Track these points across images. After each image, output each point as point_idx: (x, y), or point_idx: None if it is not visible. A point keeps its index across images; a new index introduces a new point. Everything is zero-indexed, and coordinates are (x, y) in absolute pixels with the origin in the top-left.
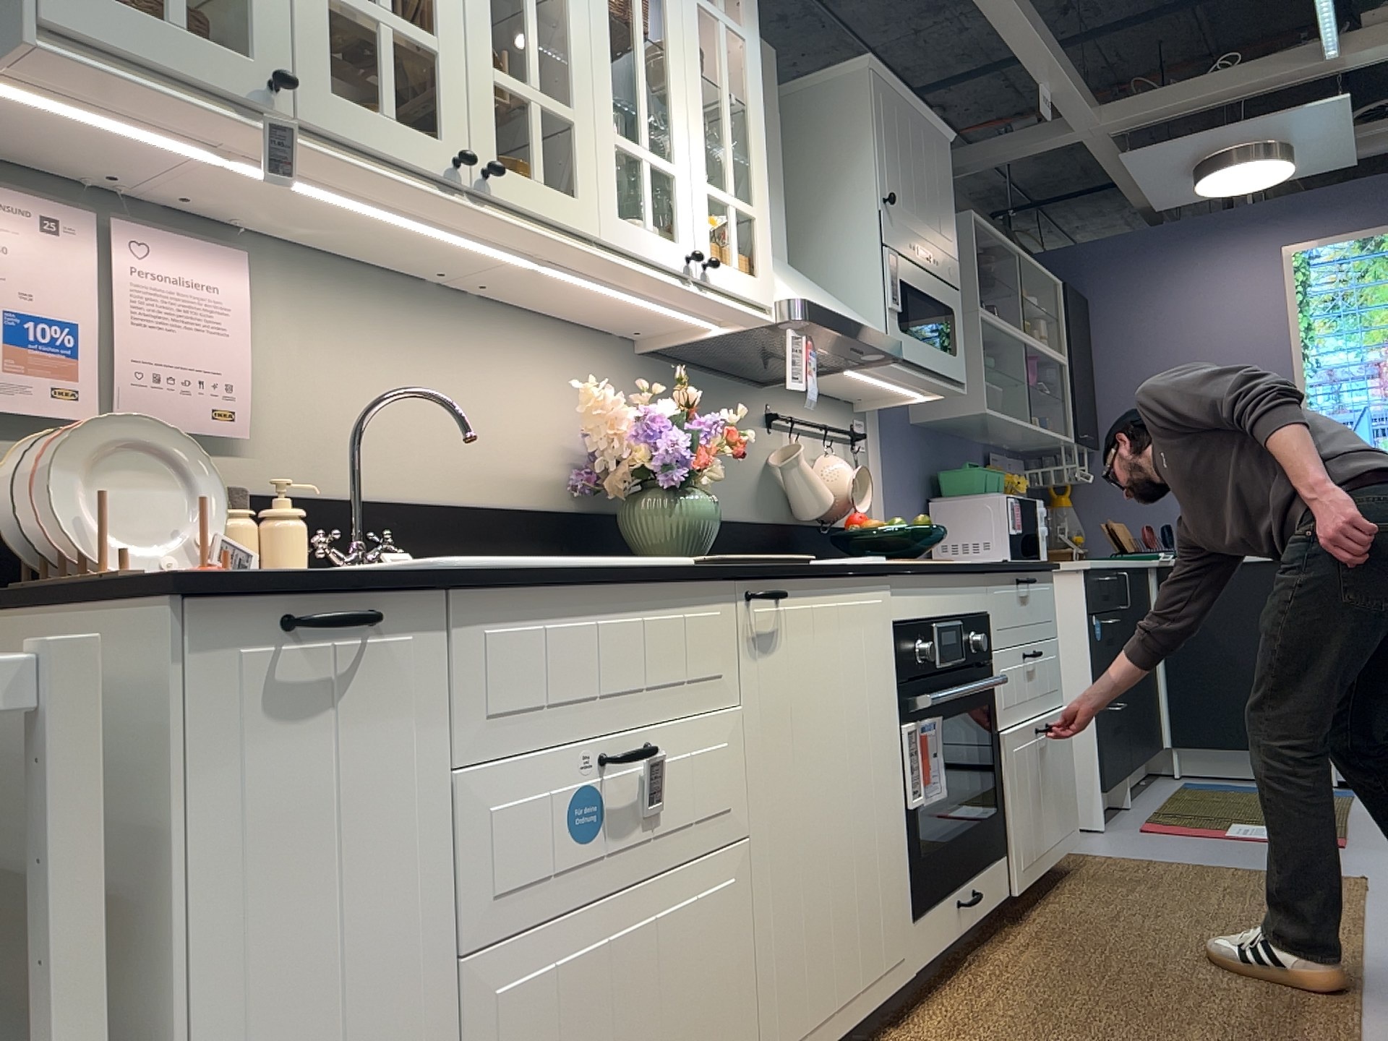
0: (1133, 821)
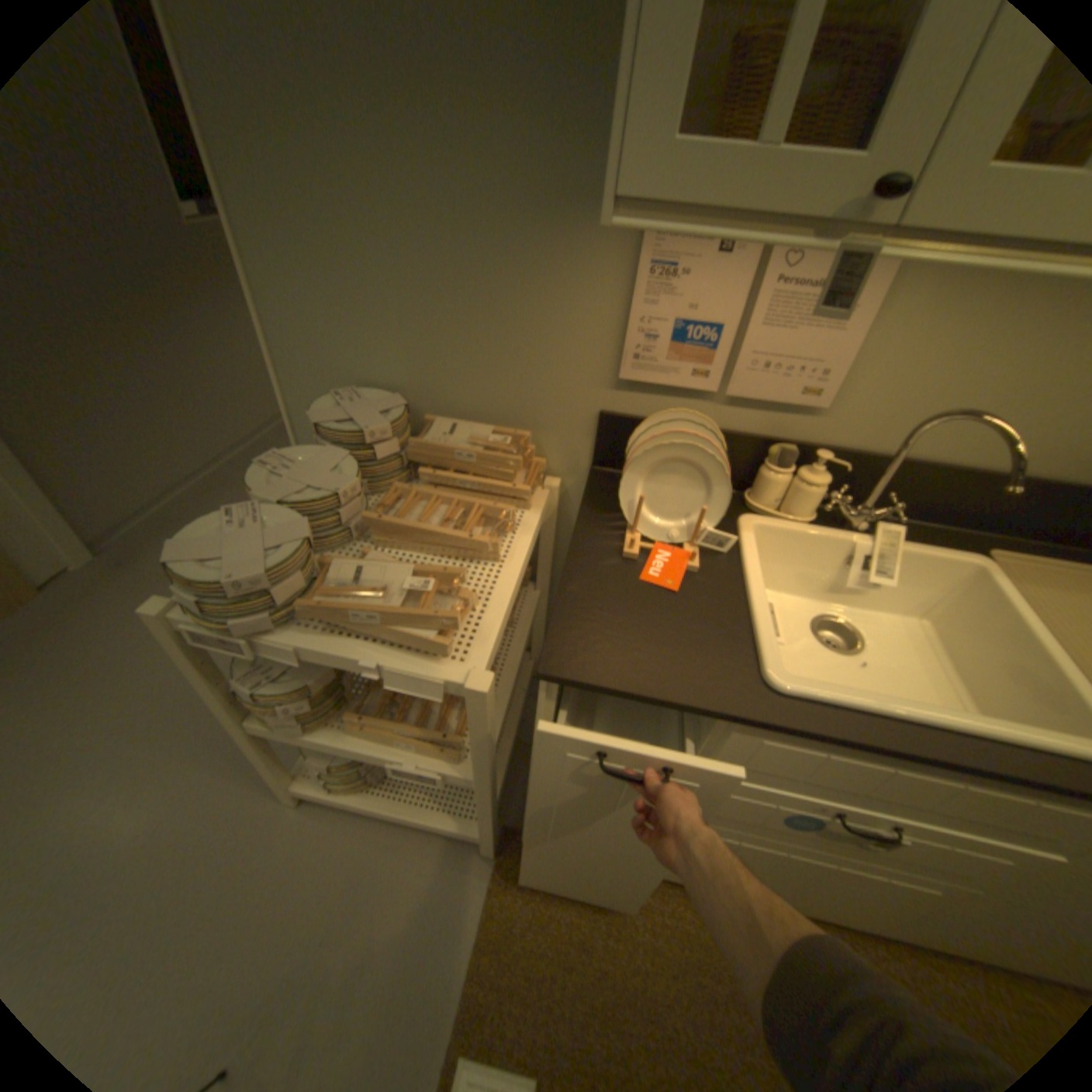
0: None
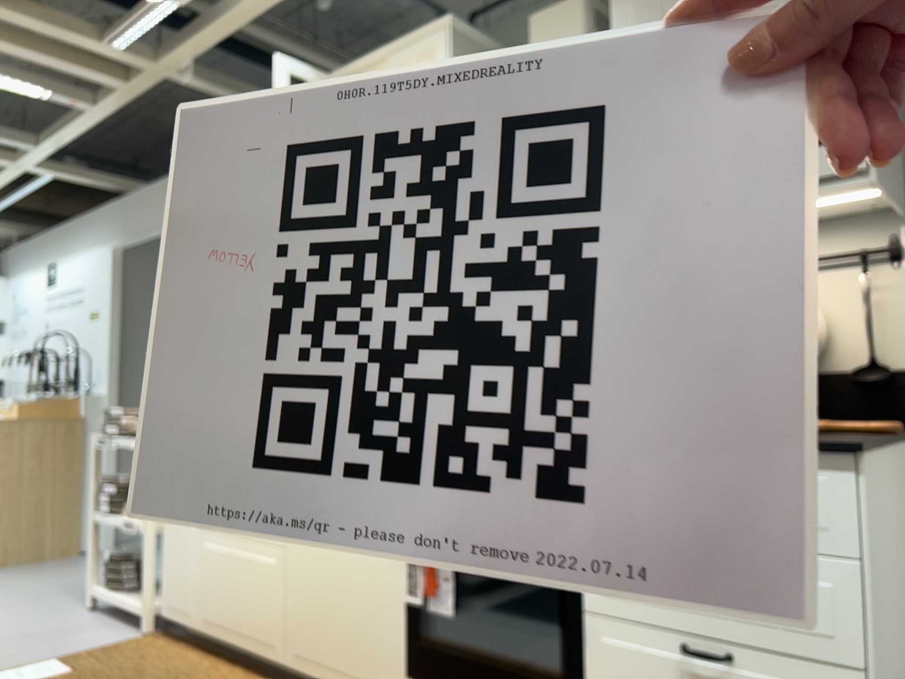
0: None
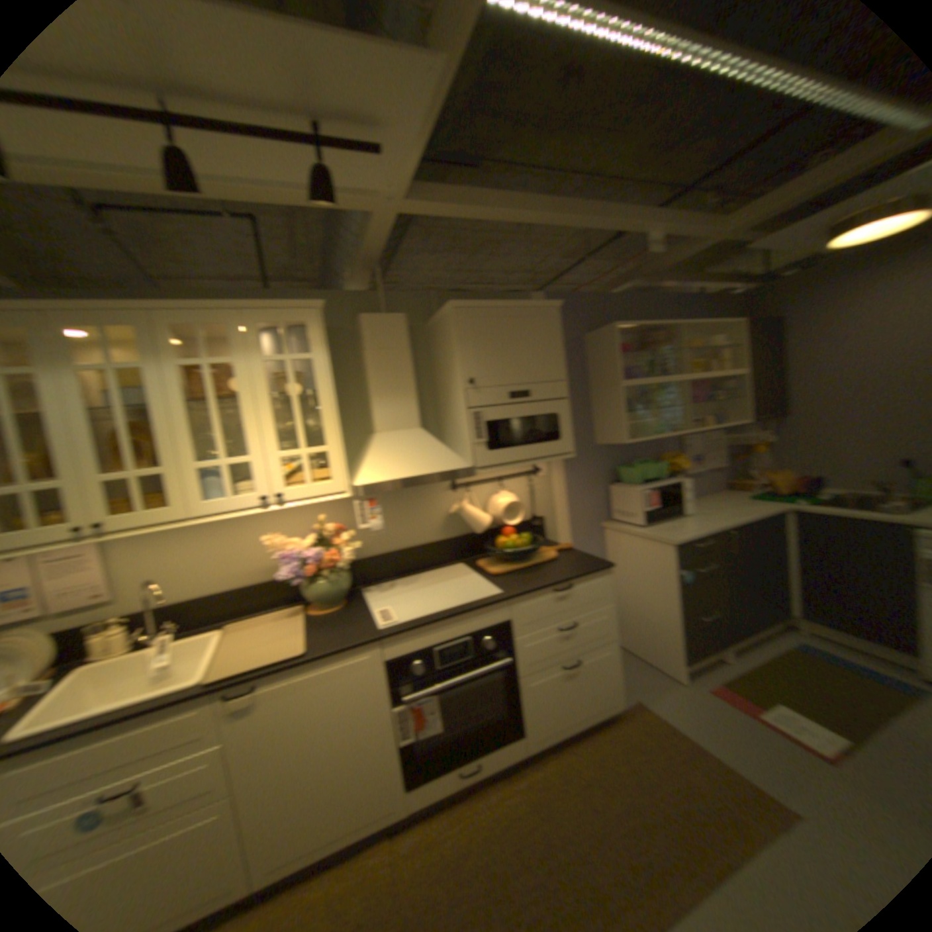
0: (718, 684)
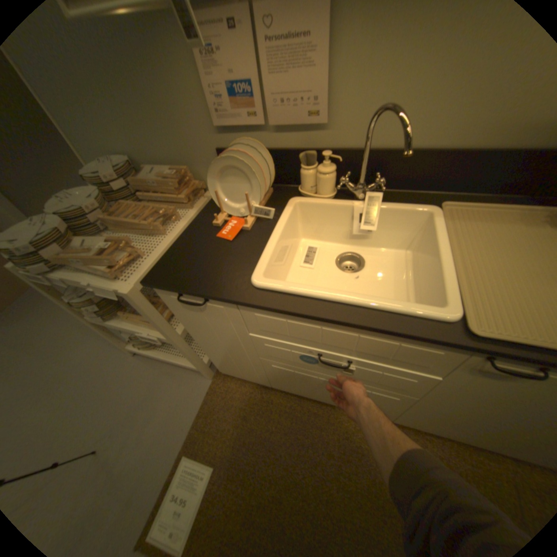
0: None
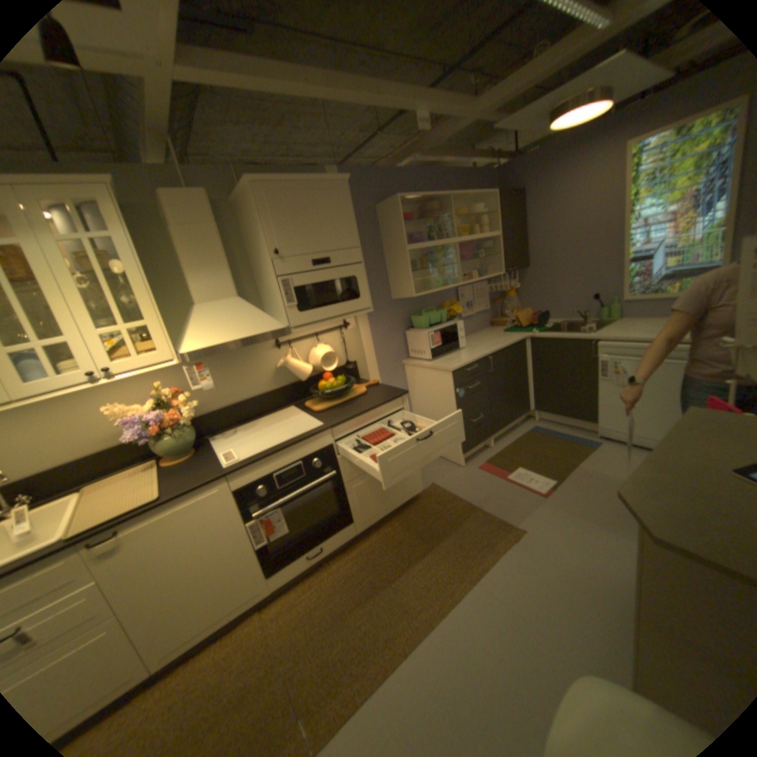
0: (482, 461)
